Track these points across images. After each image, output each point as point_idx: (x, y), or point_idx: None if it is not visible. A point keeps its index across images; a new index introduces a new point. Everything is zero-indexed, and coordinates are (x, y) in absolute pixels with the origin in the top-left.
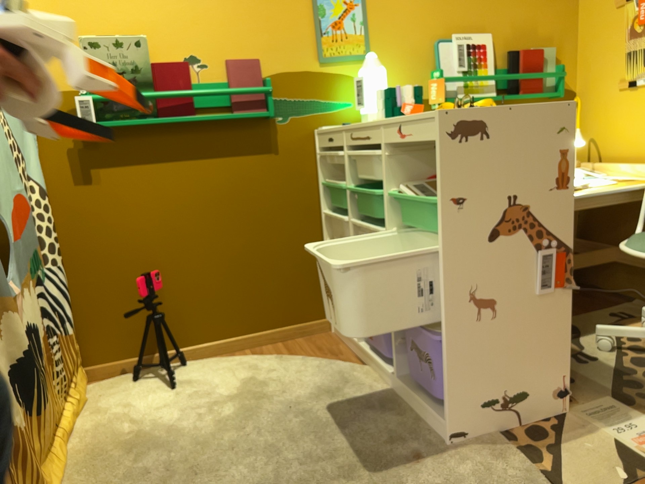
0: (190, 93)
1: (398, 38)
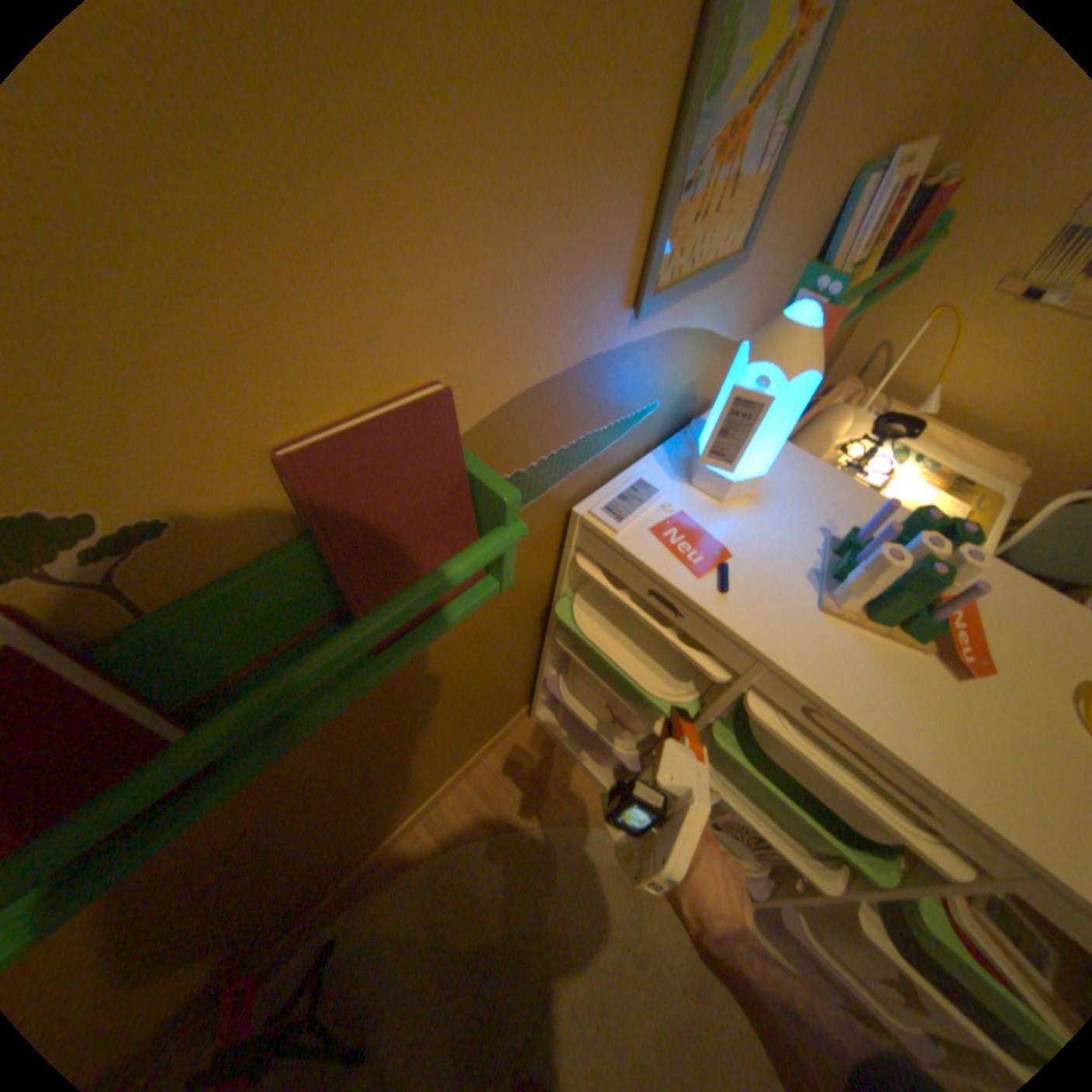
0: (159, 796)
1: (824, 165)
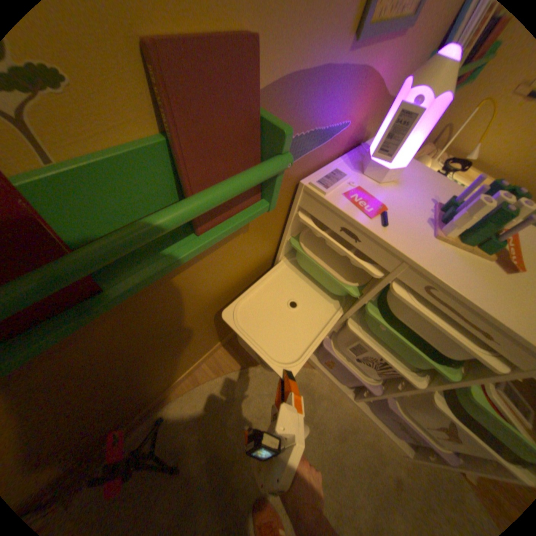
0: (69, 279)
1: None
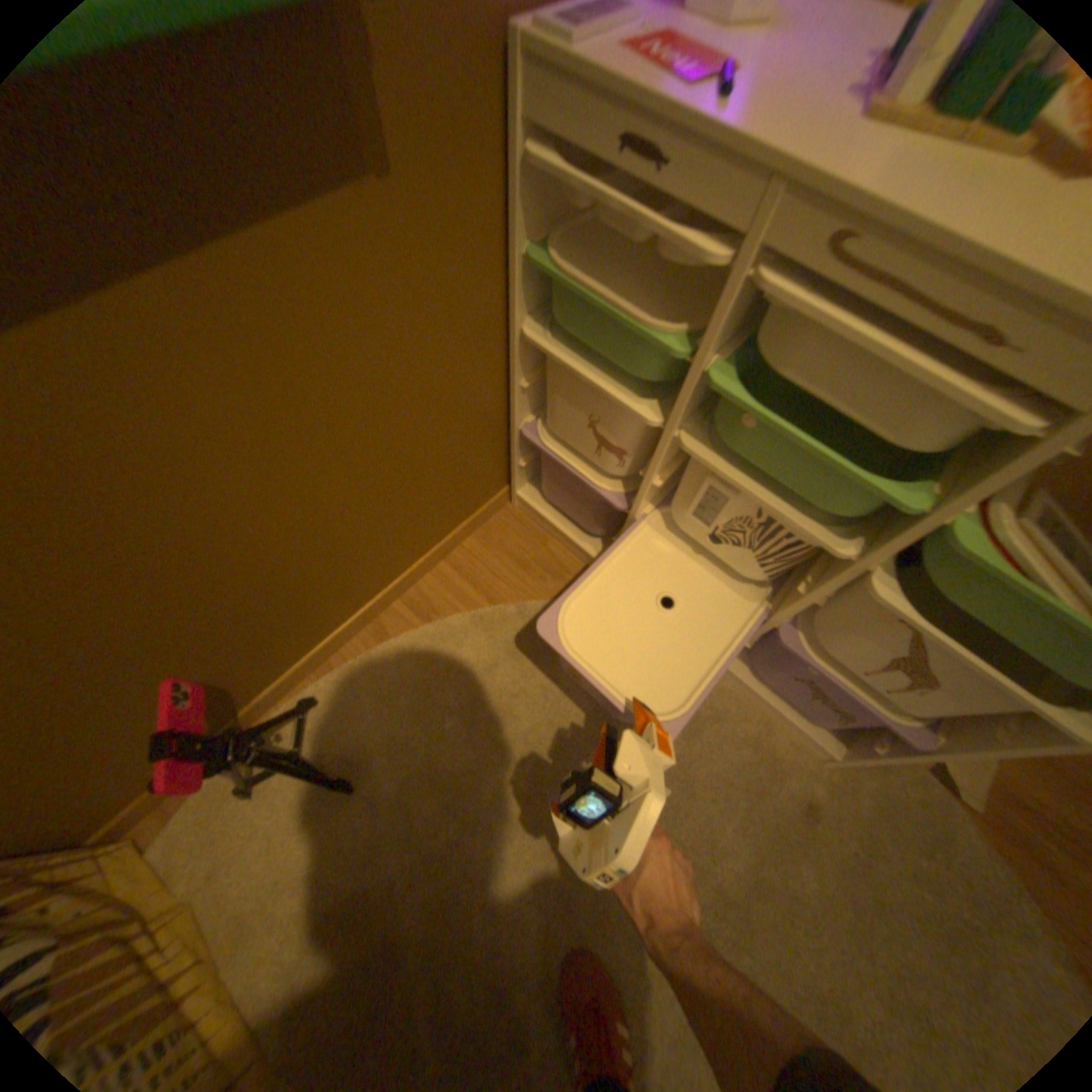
0: None
1: None
